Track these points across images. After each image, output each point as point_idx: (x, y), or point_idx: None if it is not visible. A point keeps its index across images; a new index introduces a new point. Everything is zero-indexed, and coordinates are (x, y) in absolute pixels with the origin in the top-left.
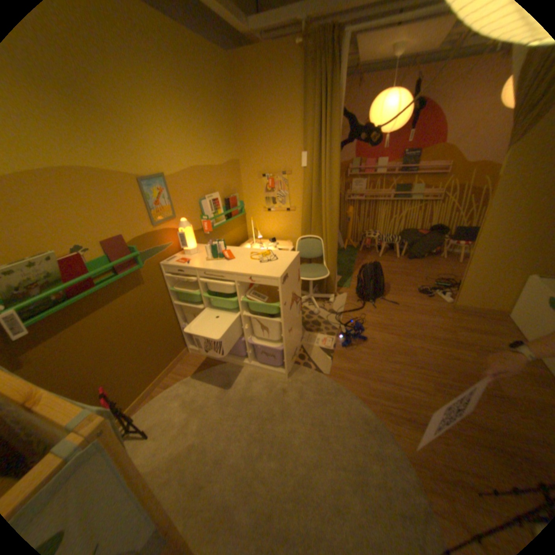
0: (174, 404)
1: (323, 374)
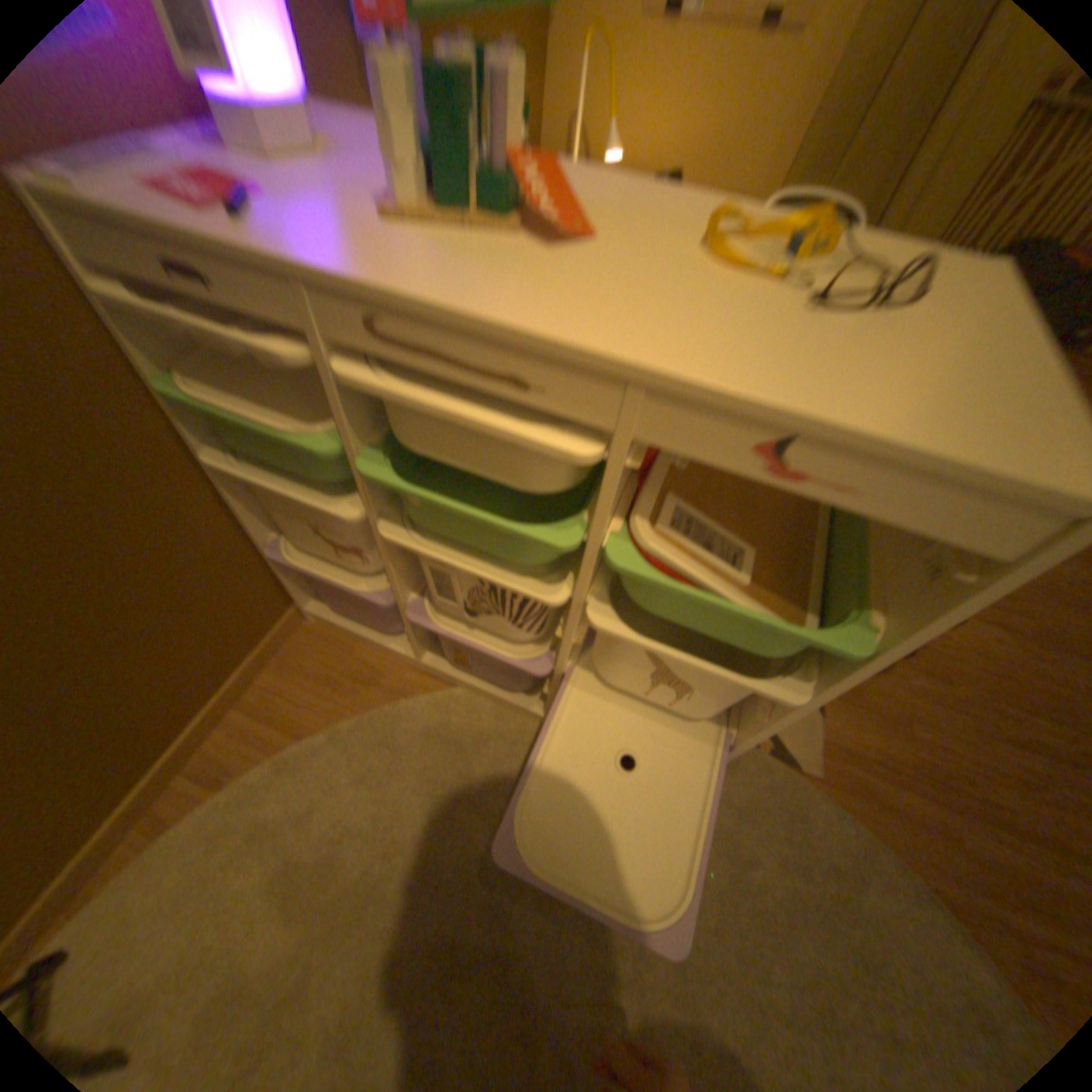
0: (249, 870)
1: (803, 774)
